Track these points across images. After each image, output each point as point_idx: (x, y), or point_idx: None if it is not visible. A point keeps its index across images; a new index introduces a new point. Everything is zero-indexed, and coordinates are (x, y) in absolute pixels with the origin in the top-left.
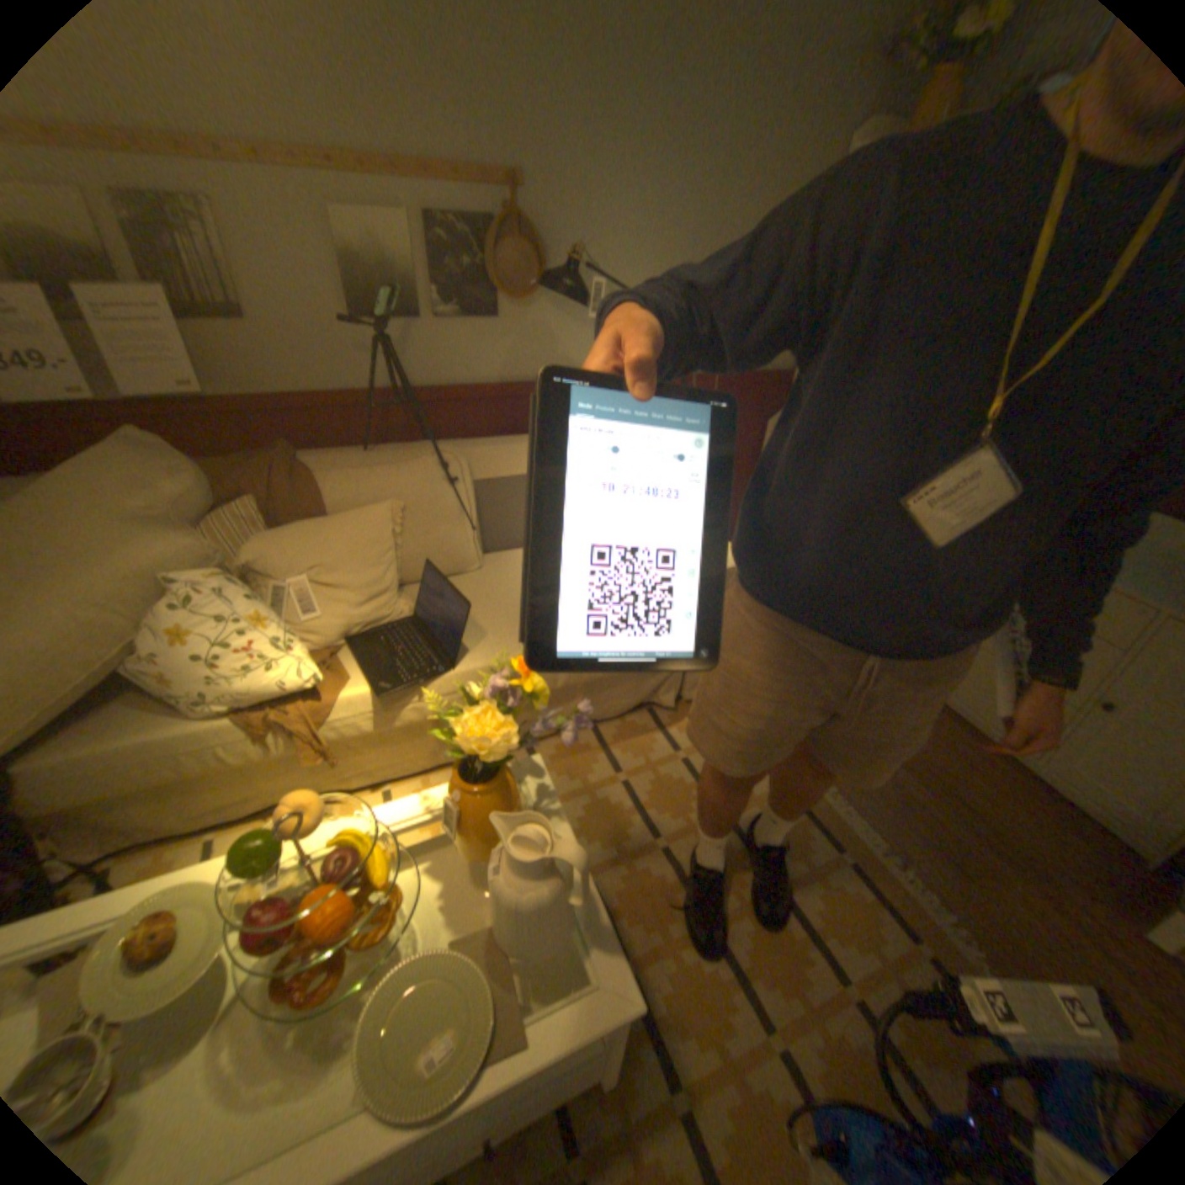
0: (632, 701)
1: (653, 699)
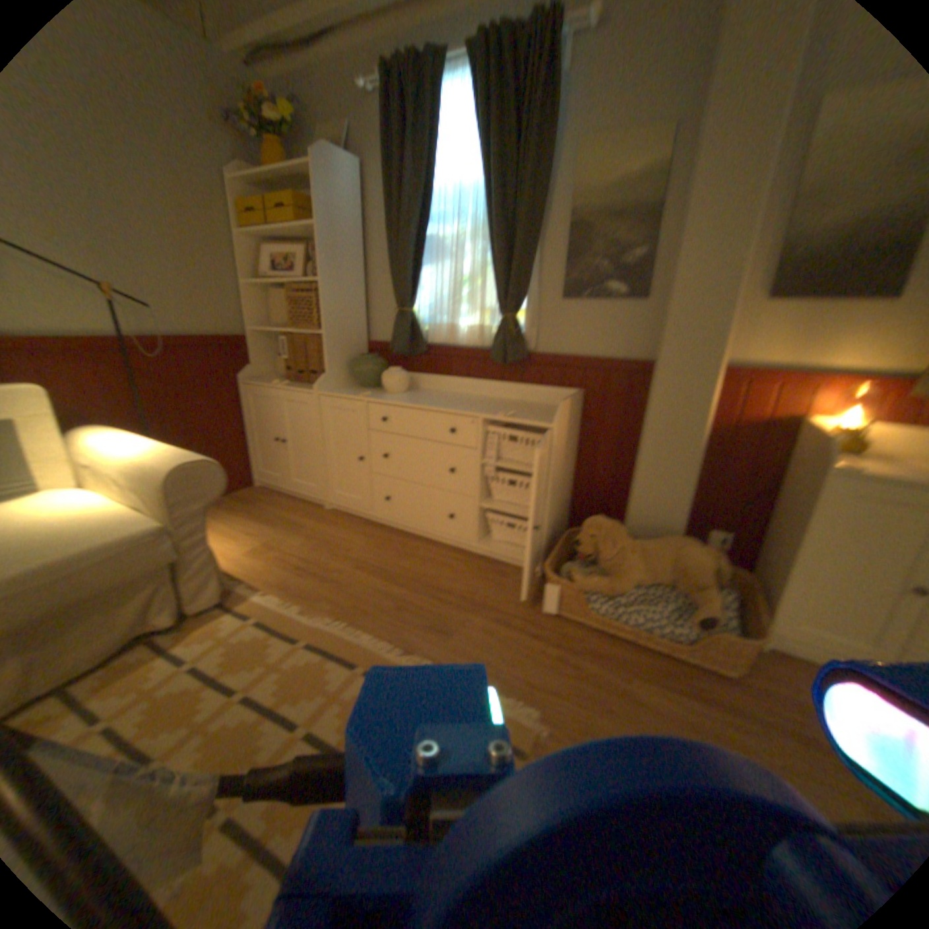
0: (112, 642)
1: (142, 630)
